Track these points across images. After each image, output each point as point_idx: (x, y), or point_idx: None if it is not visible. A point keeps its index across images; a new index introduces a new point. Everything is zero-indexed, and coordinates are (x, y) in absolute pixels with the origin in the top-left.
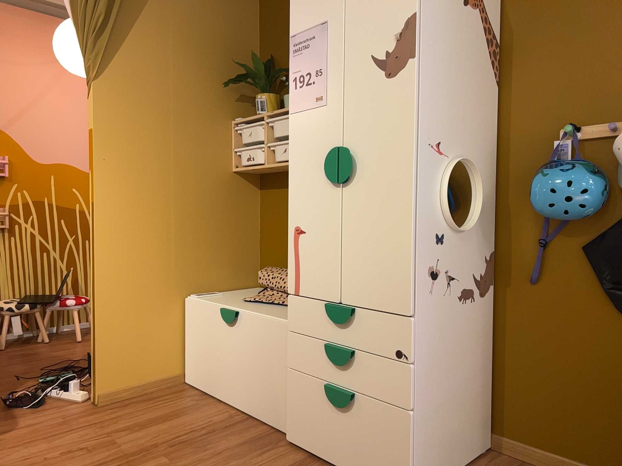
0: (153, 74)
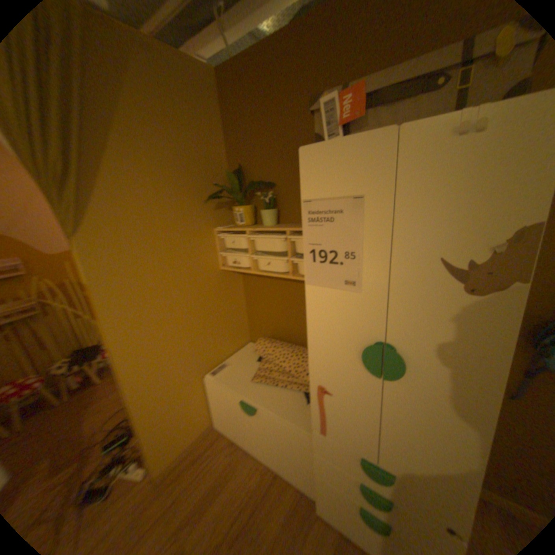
0: (133, 208)
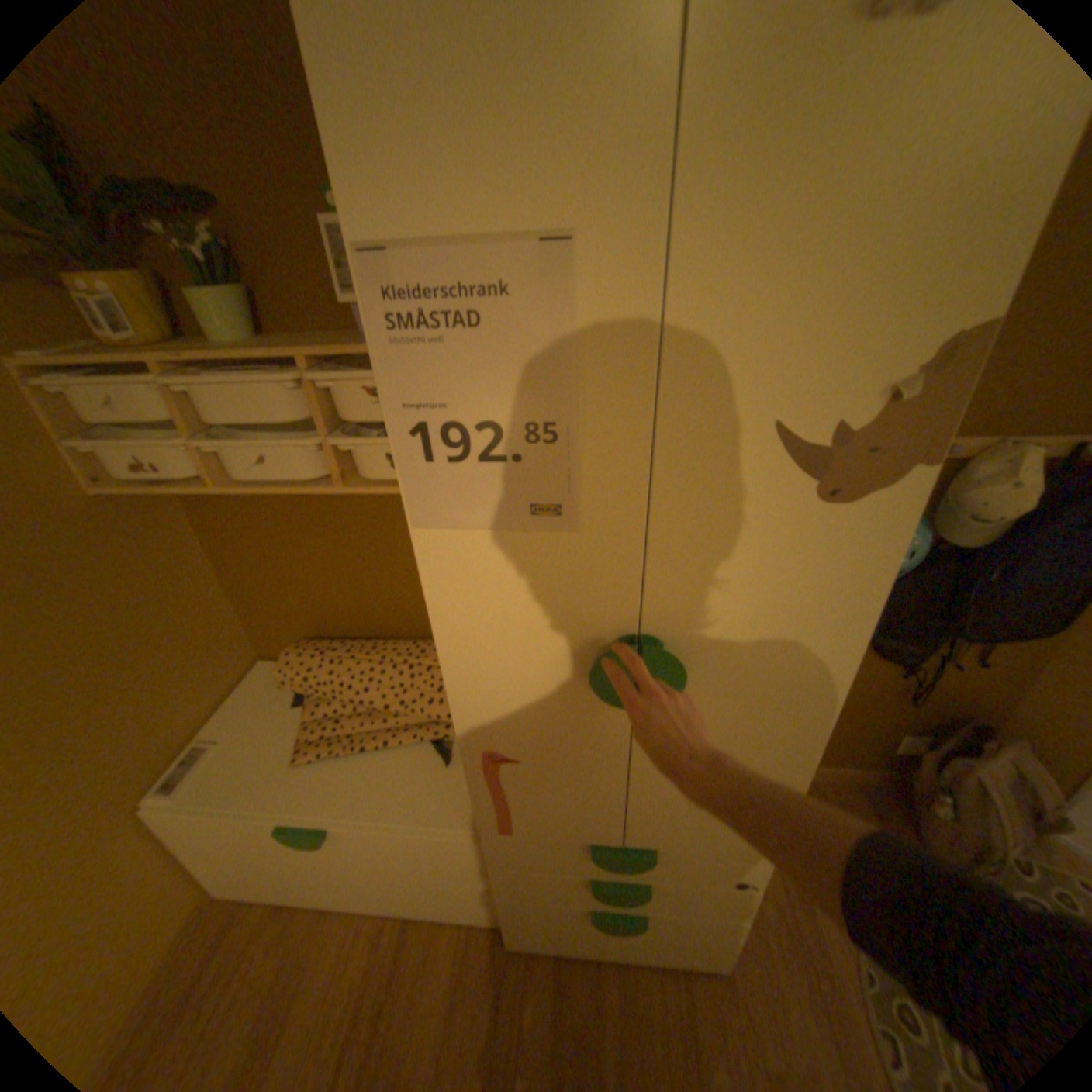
0: None
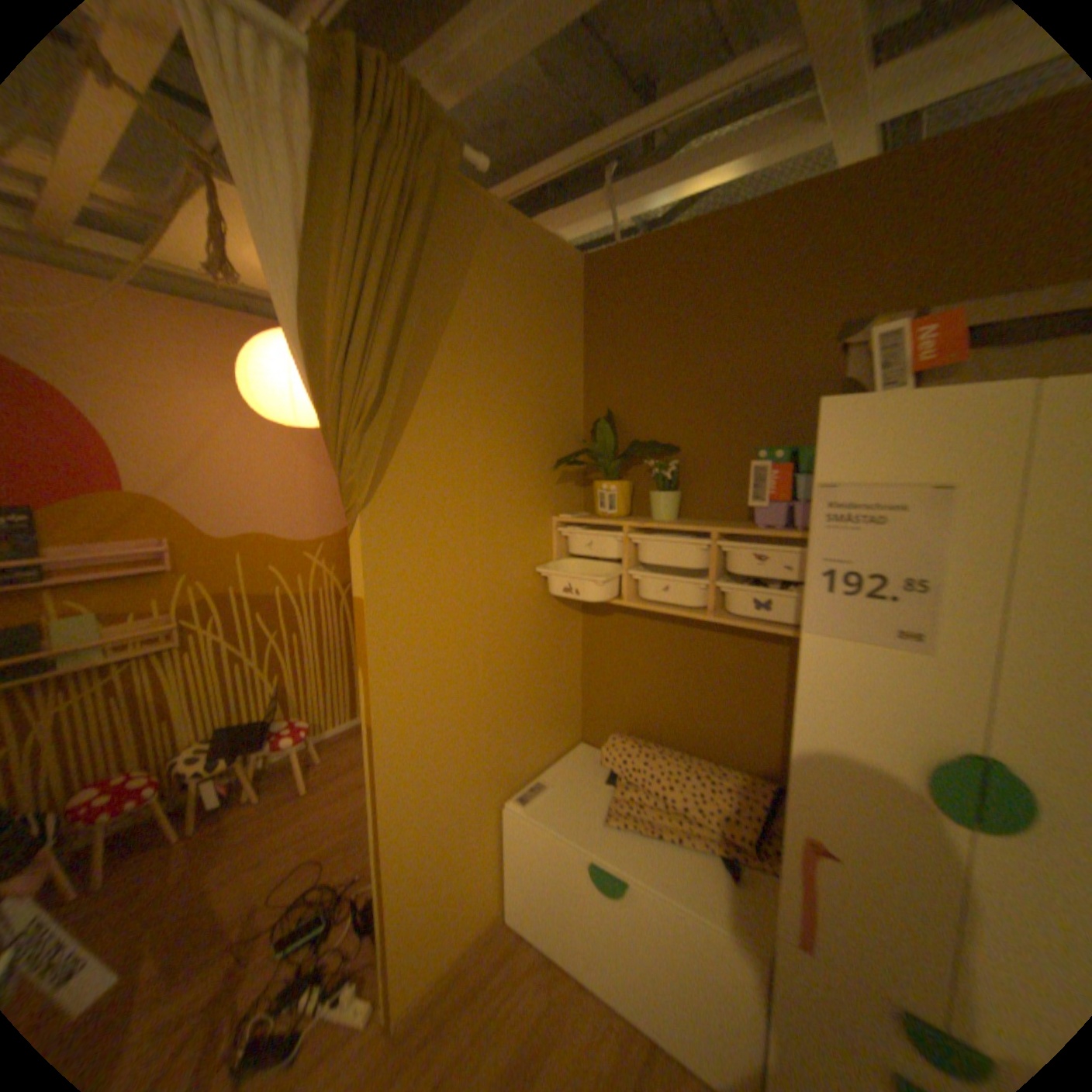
0: (449, 471)
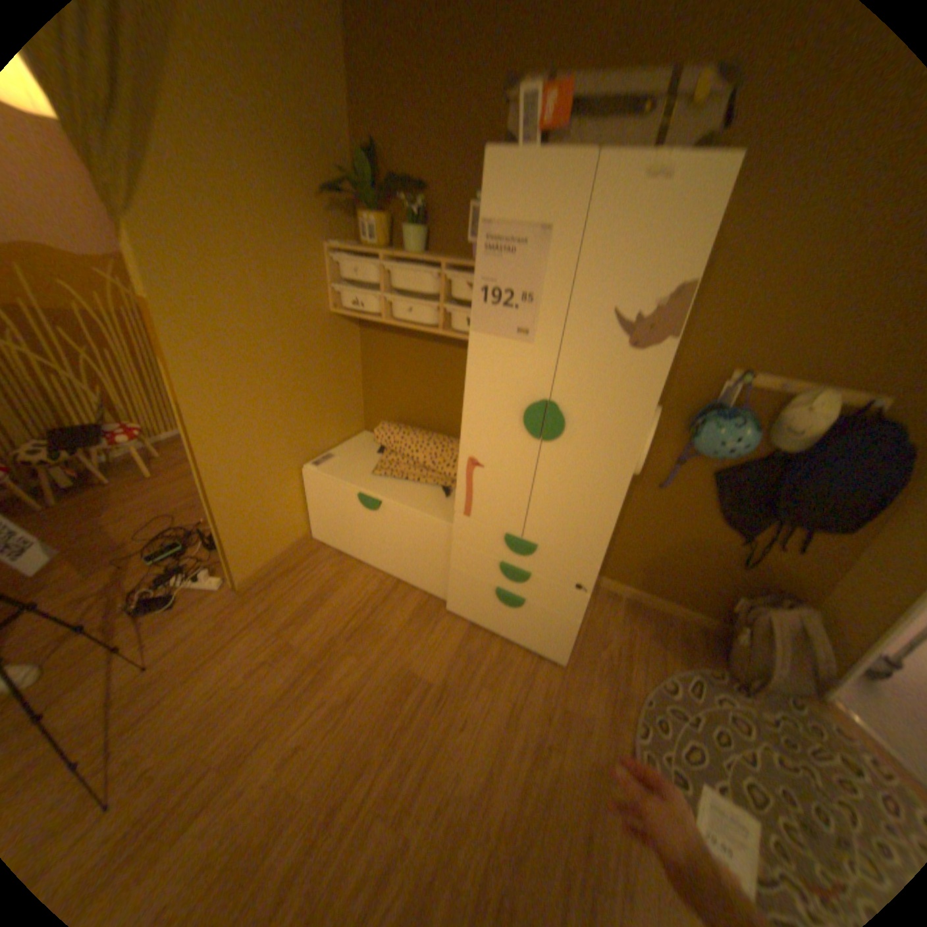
0: (212, 187)
